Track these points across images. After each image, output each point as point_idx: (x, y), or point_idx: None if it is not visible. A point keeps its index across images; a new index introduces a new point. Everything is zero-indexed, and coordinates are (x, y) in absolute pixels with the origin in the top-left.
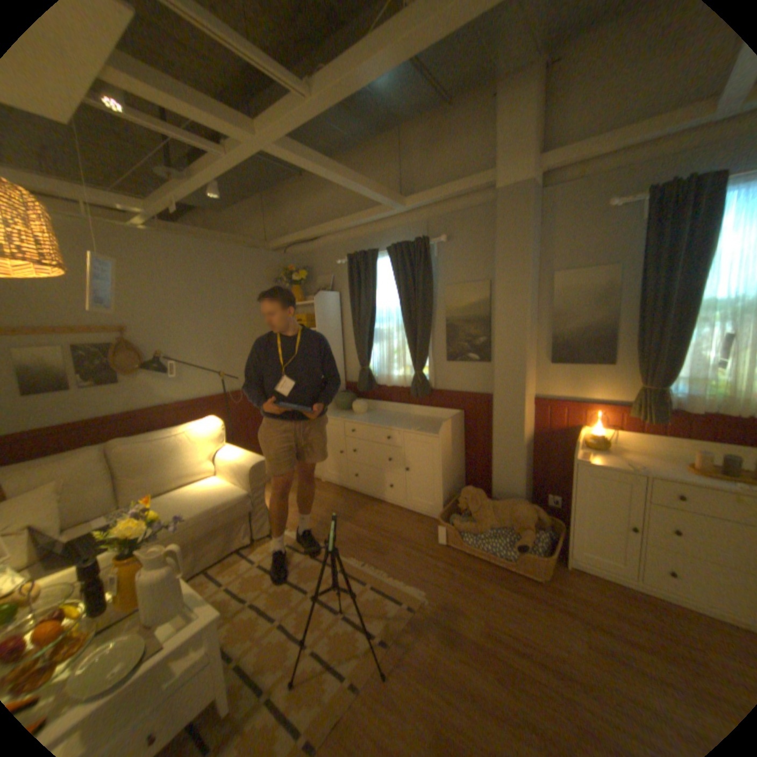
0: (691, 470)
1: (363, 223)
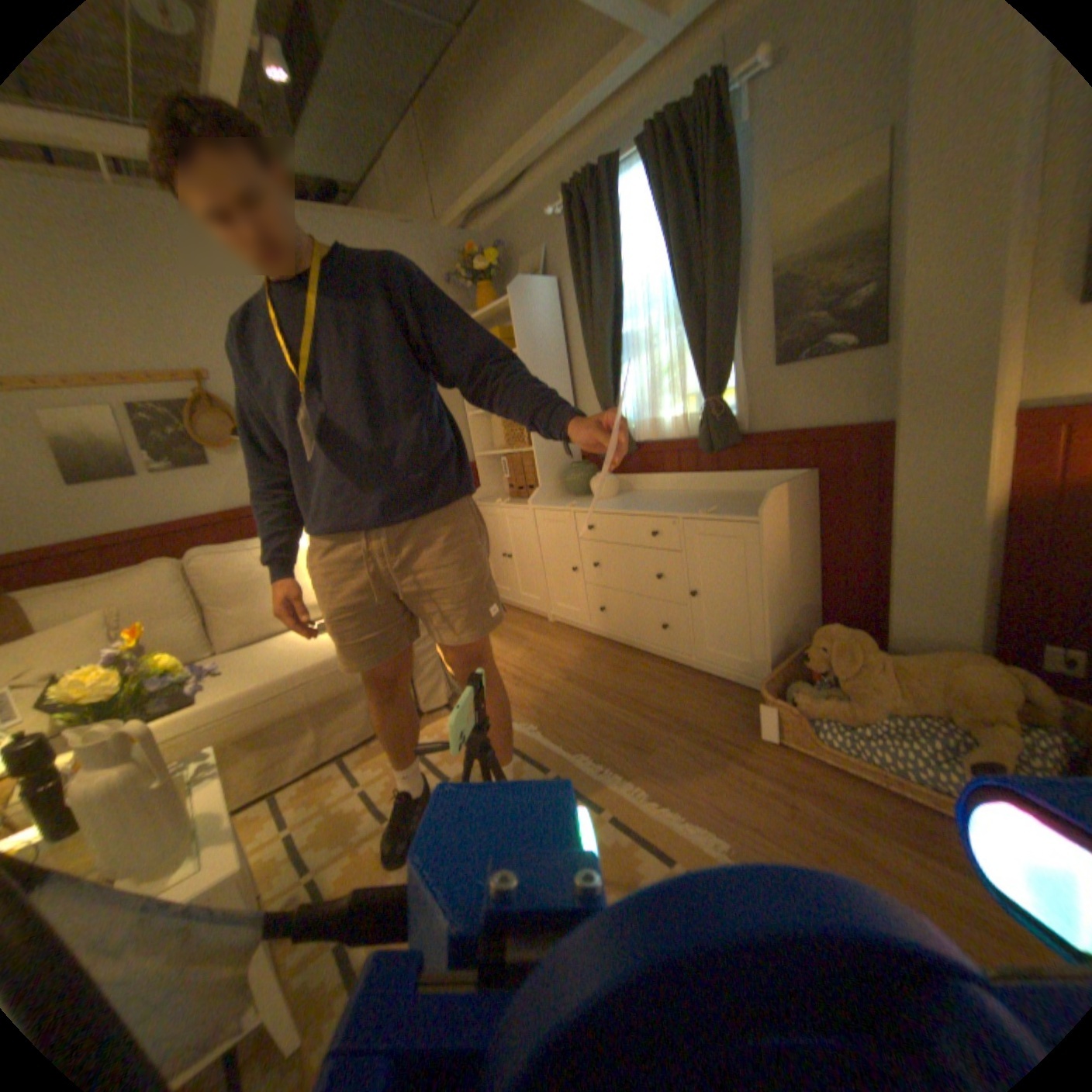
0: None
1: (590, 106)
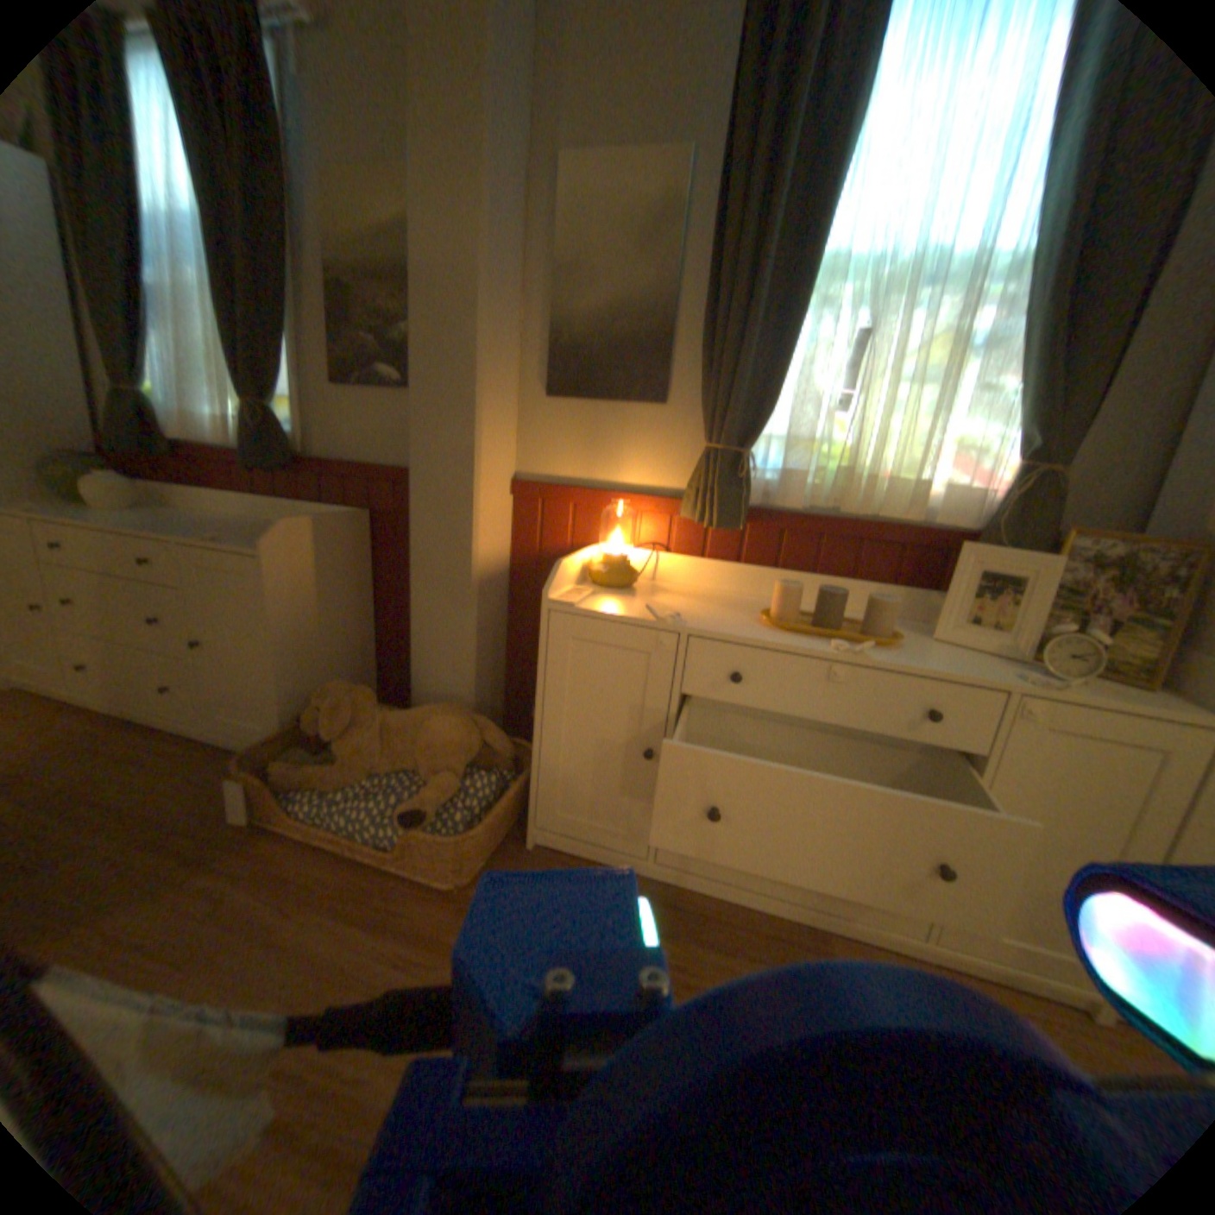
0: (766, 622)
1: None
